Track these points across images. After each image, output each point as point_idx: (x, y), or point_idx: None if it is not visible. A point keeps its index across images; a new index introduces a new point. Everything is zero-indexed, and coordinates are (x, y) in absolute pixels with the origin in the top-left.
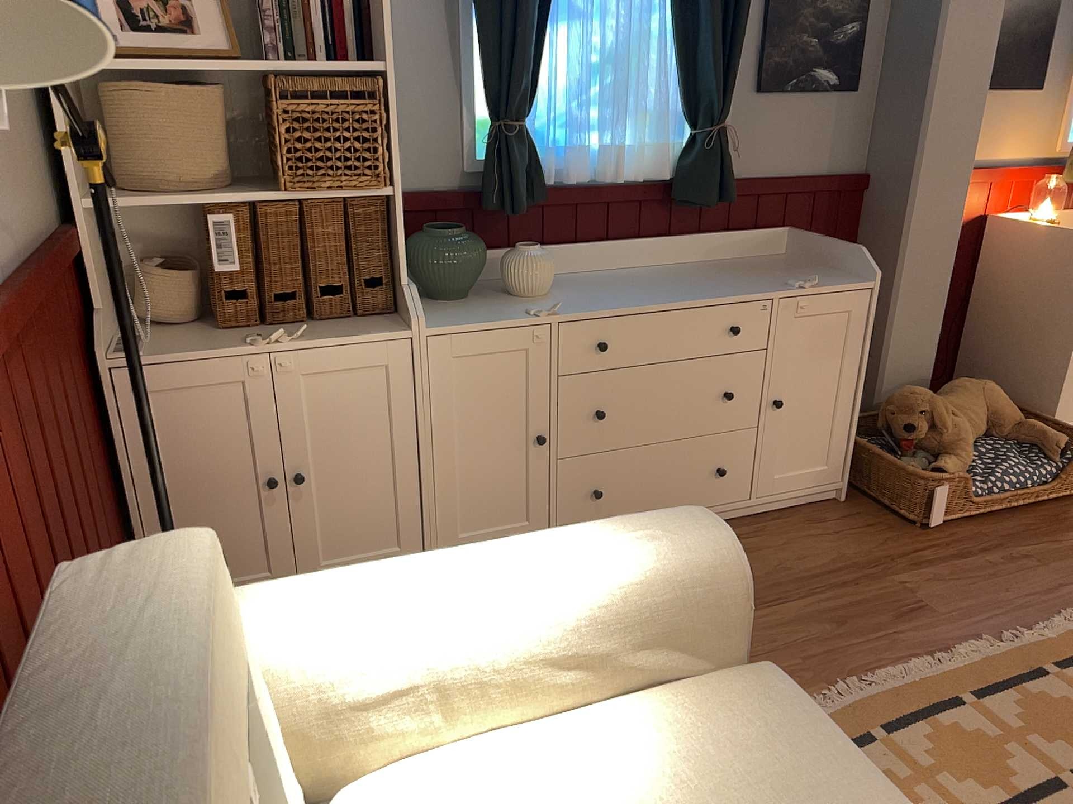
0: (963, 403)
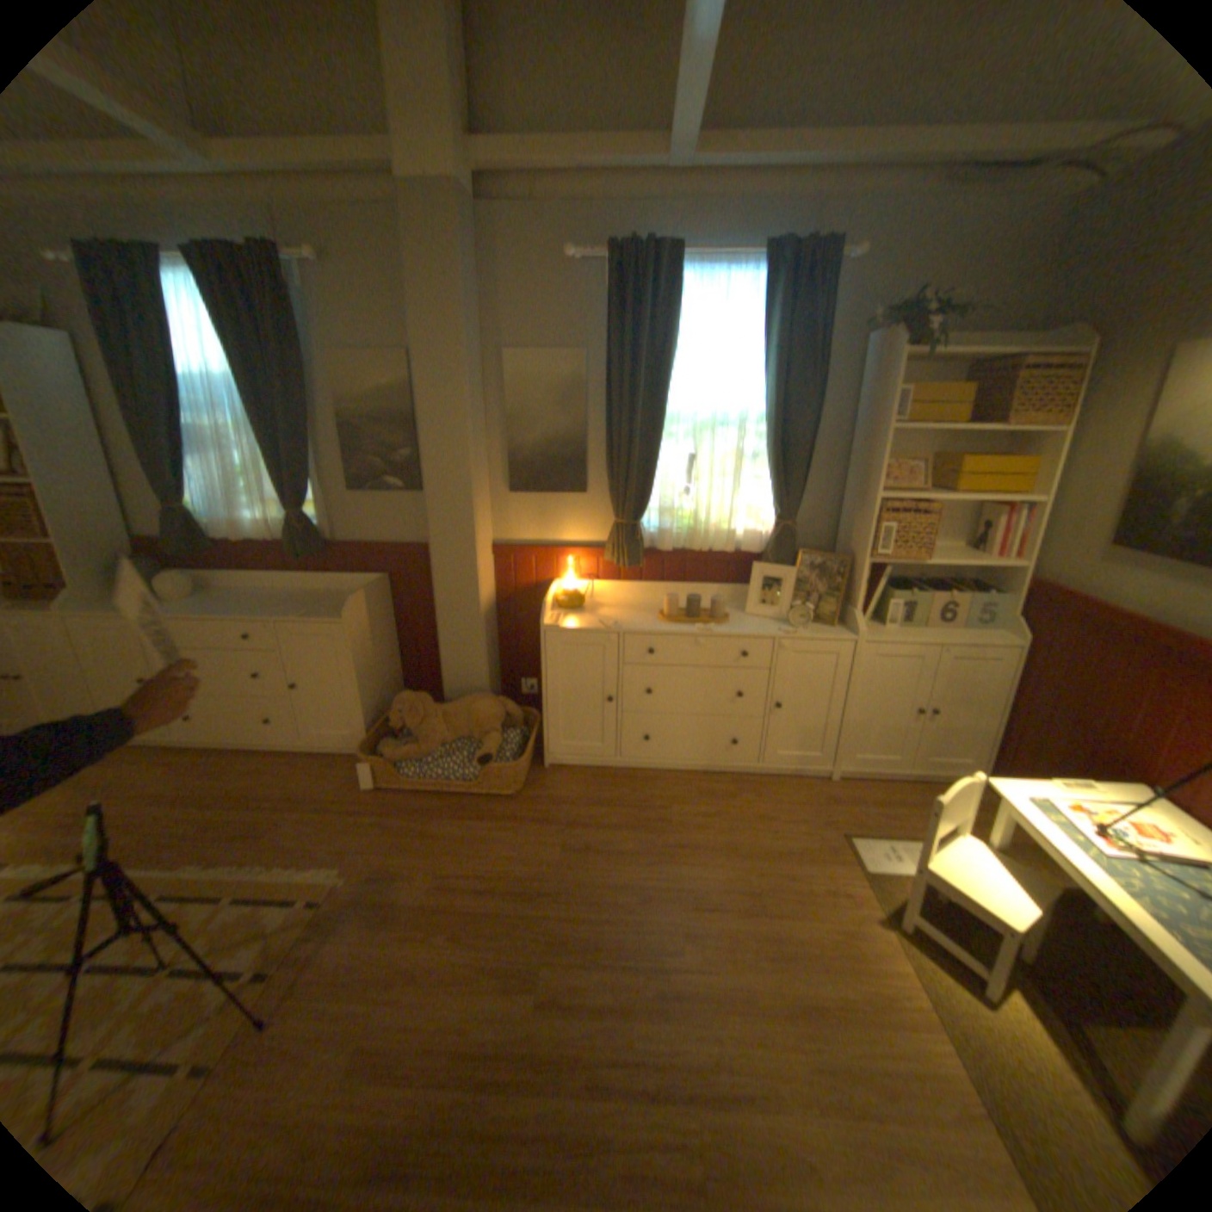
0: (452, 711)
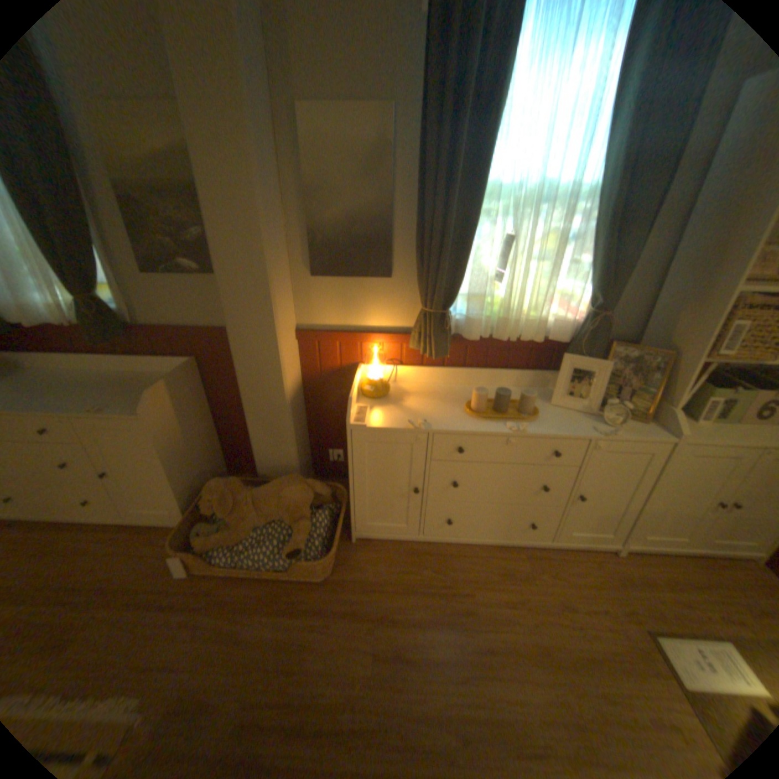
0: (262, 496)
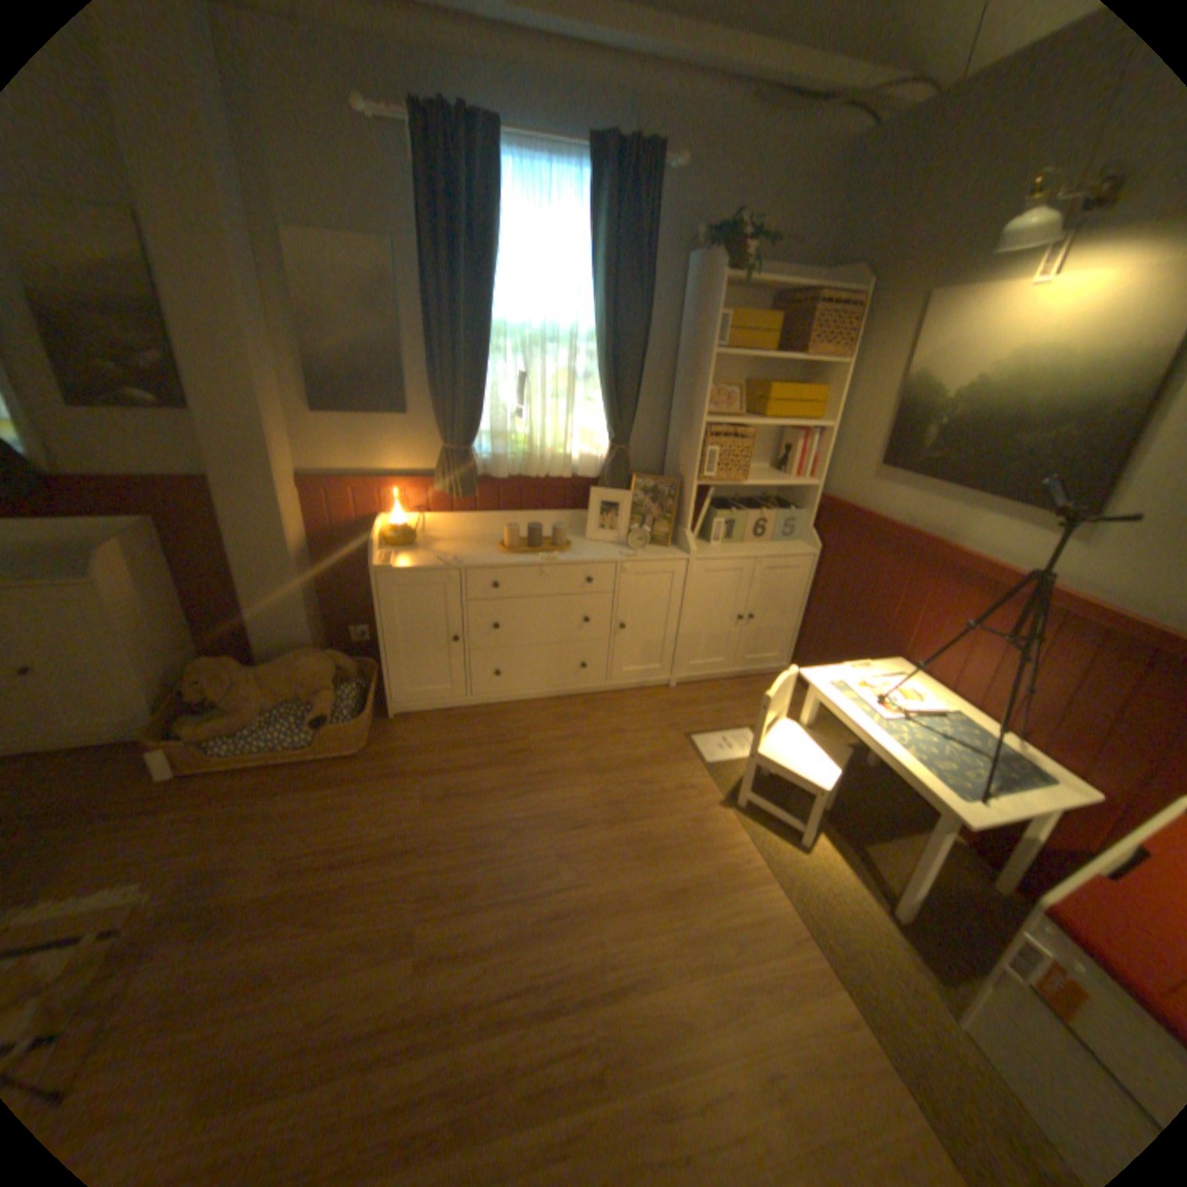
0: (267, 673)
